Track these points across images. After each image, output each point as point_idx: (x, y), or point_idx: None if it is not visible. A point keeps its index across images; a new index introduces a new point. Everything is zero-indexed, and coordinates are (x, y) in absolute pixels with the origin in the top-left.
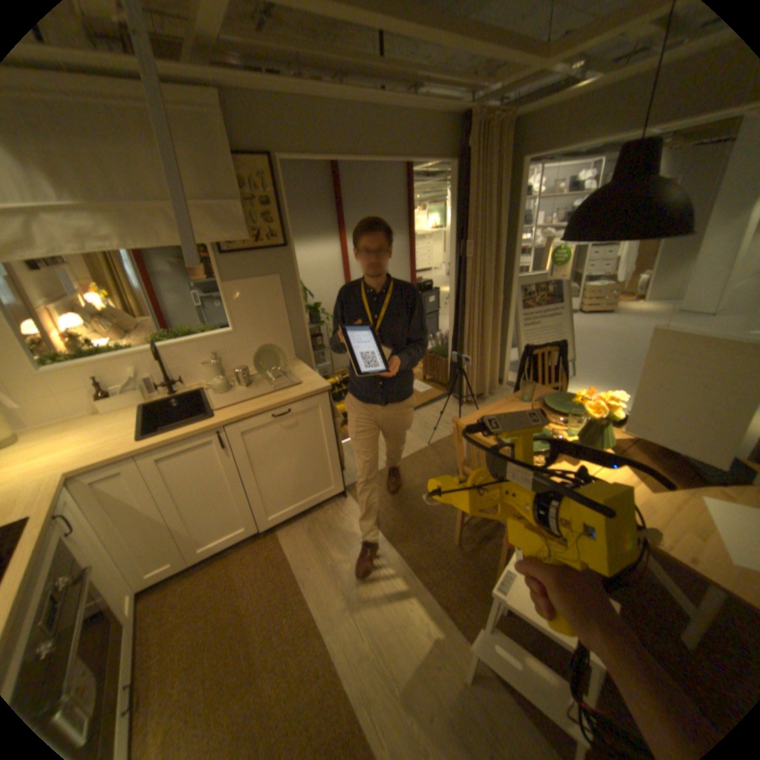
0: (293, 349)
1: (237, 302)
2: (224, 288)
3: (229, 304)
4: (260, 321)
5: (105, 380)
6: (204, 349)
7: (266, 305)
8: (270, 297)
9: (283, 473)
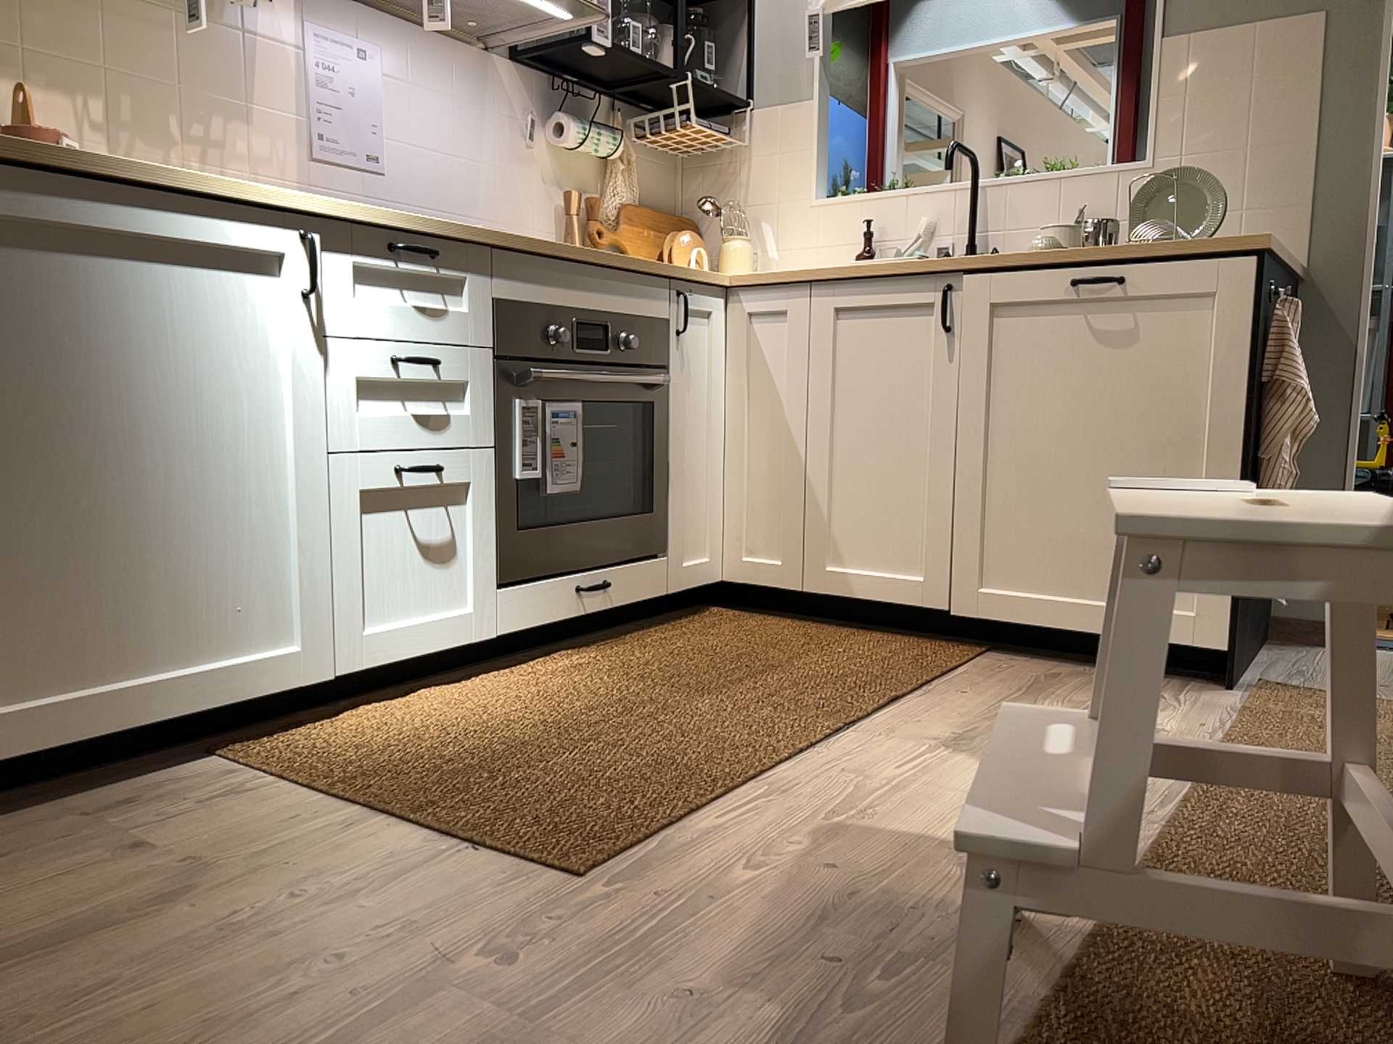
0: (1304, 240)
1: (1182, 90)
2: (1162, 53)
3: (1160, 93)
4: (1225, 144)
5: (889, 235)
6: (1071, 200)
7: (1258, 99)
8: (1278, 75)
9: (1062, 470)
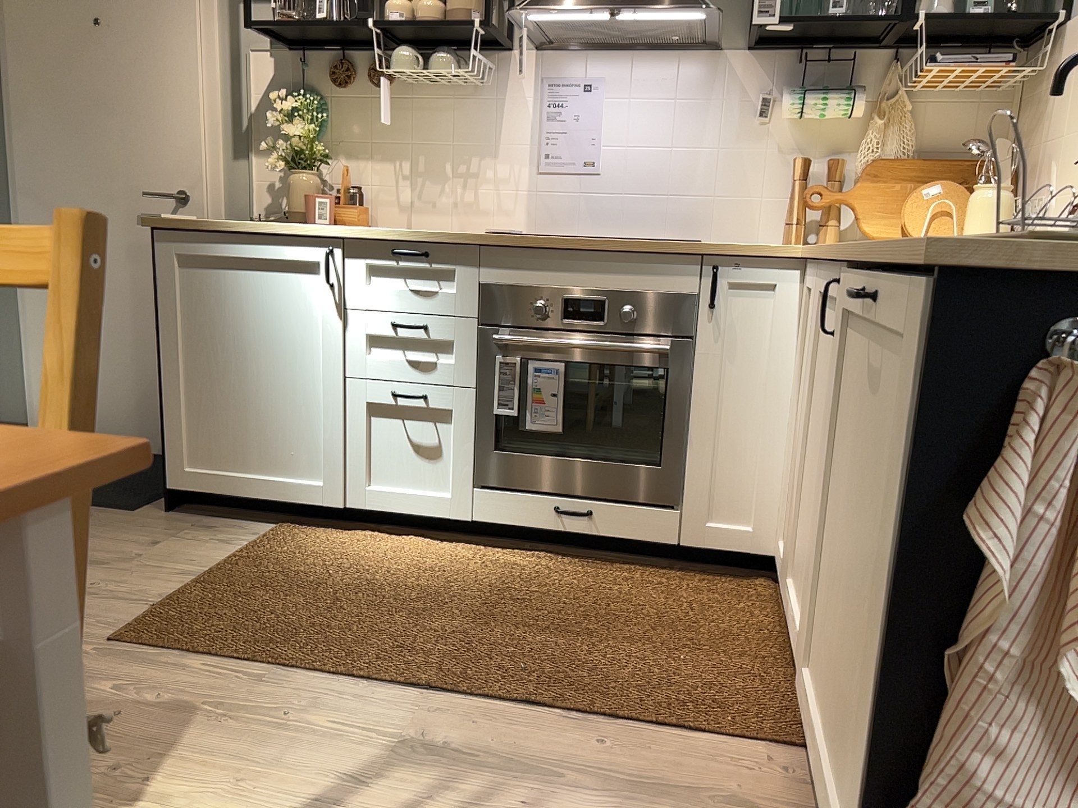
0: None
1: None
2: None
3: None
4: None
5: None
6: None
7: None
8: None
9: (851, 568)
